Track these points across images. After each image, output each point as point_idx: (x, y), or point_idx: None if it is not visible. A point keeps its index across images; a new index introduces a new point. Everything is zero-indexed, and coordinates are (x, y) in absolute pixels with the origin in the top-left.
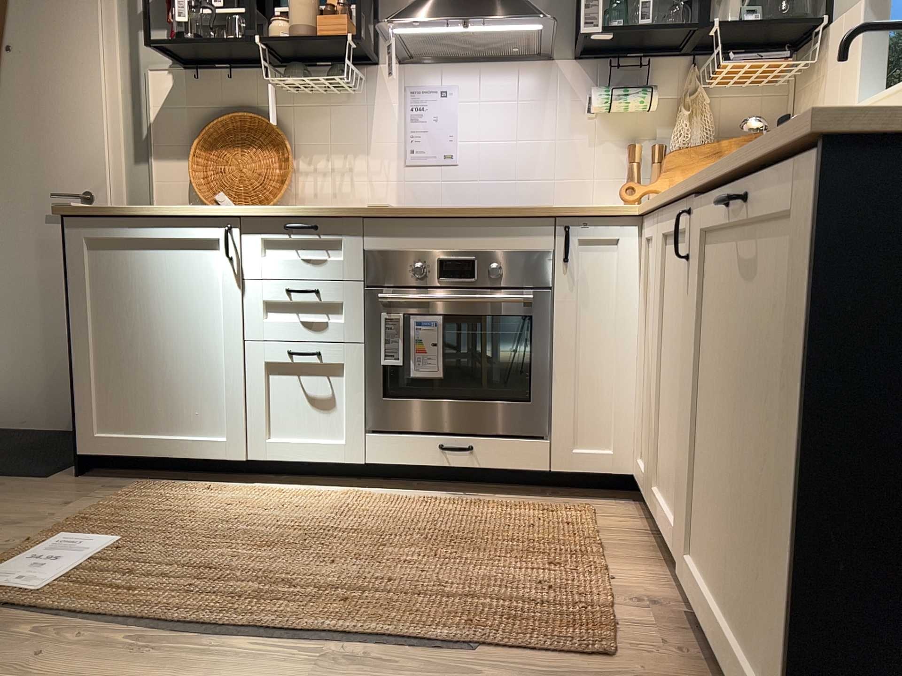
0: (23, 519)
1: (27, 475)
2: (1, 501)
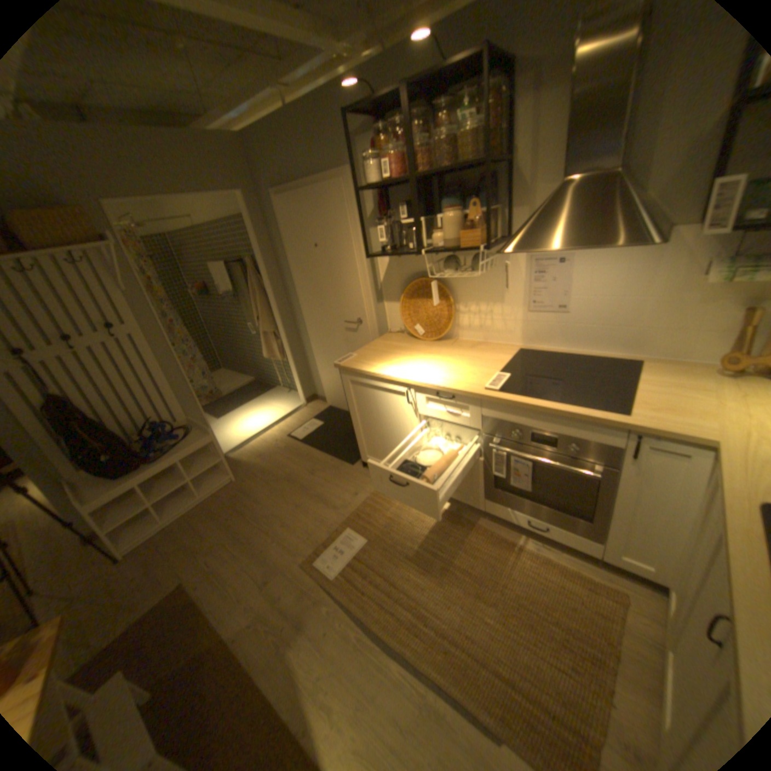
0: (339, 501)
1: (347, 460)
2: (335, 482)
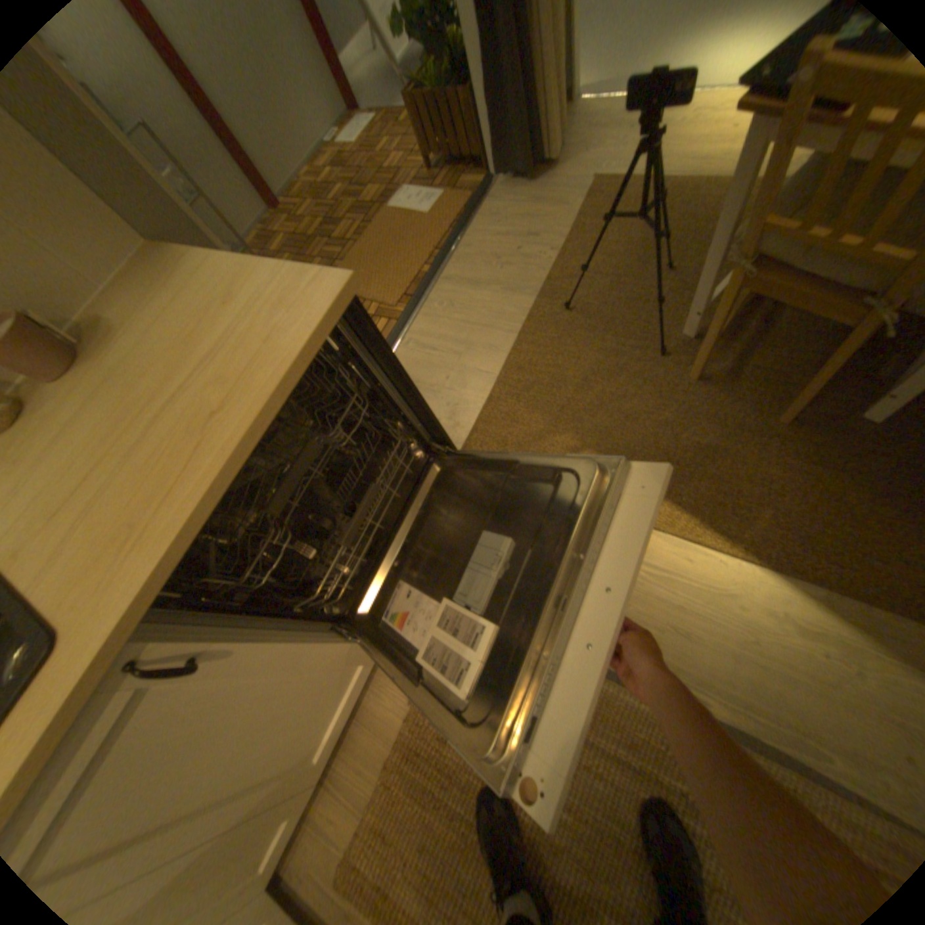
0: None
1: None
2: None
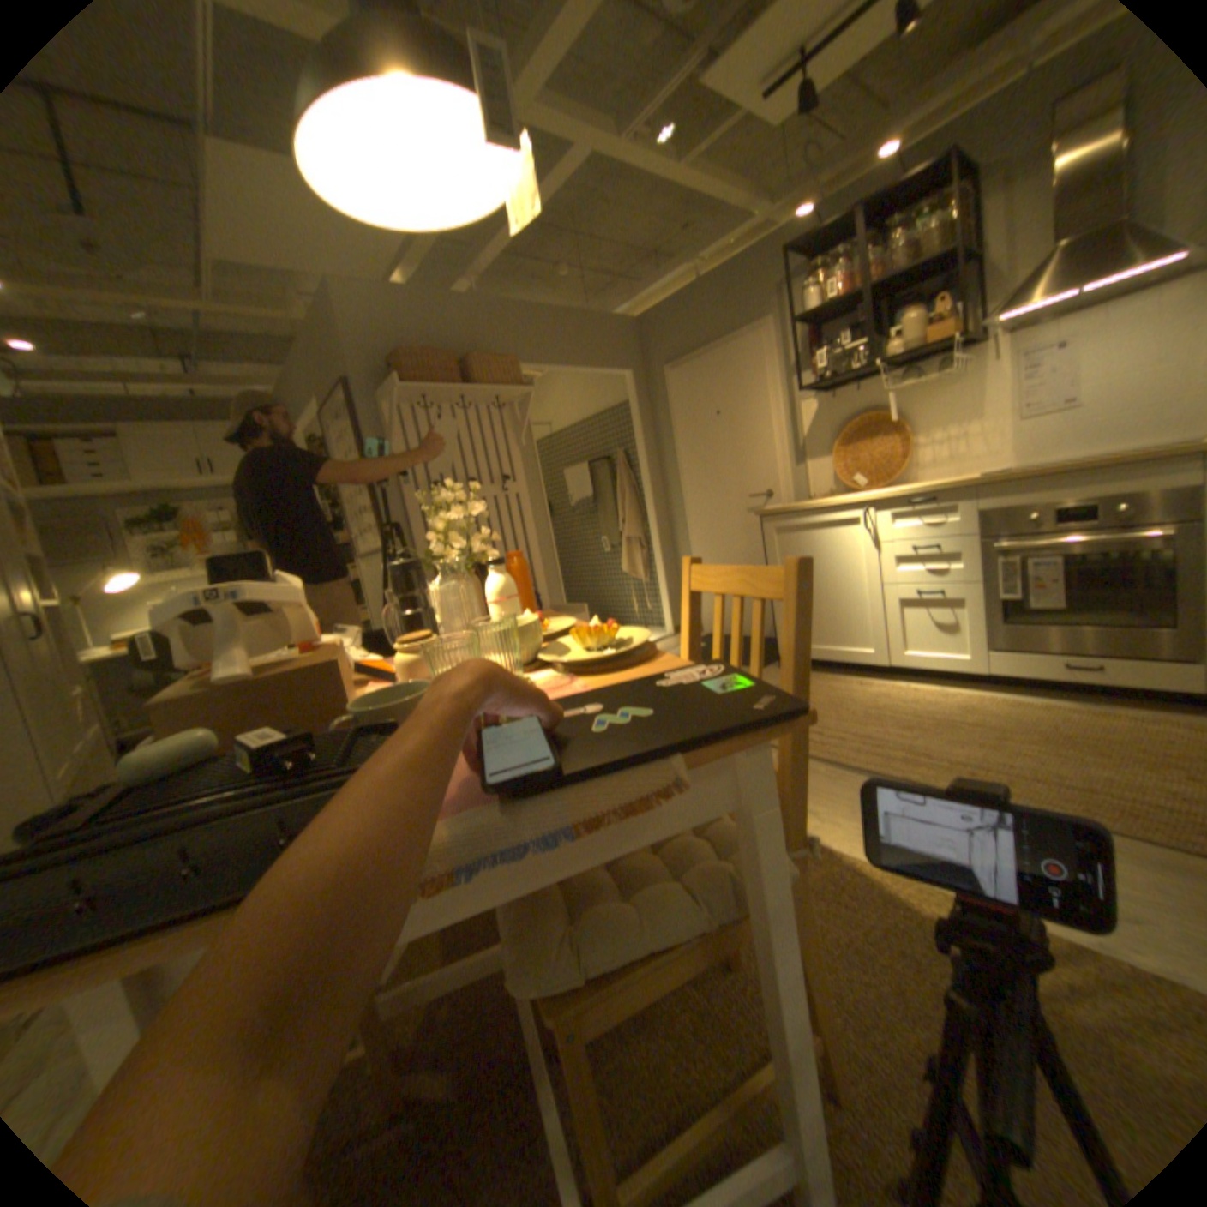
0: None
1: None
2: None
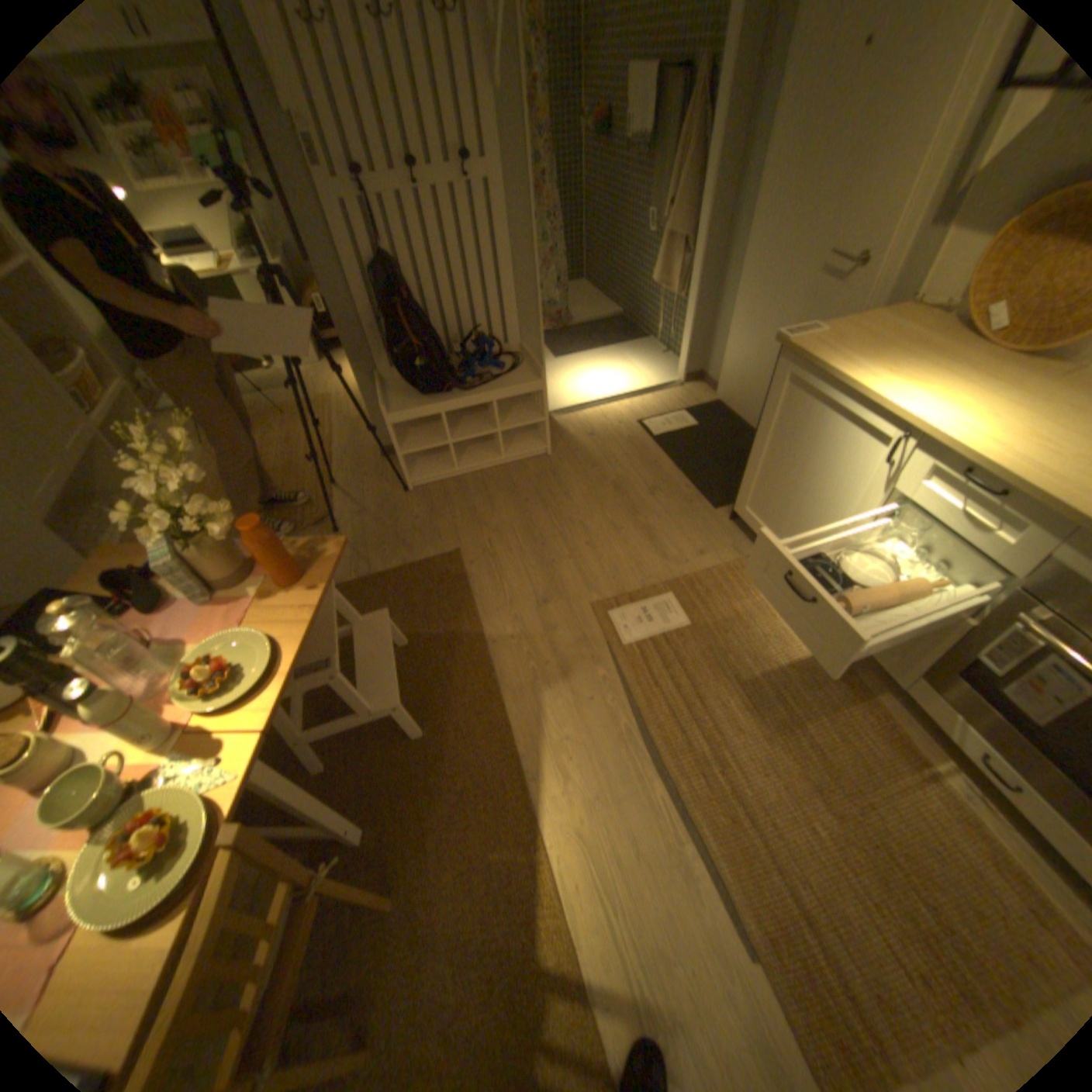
0: (675, 551)
1: (710, 497)
2: (680, 521)
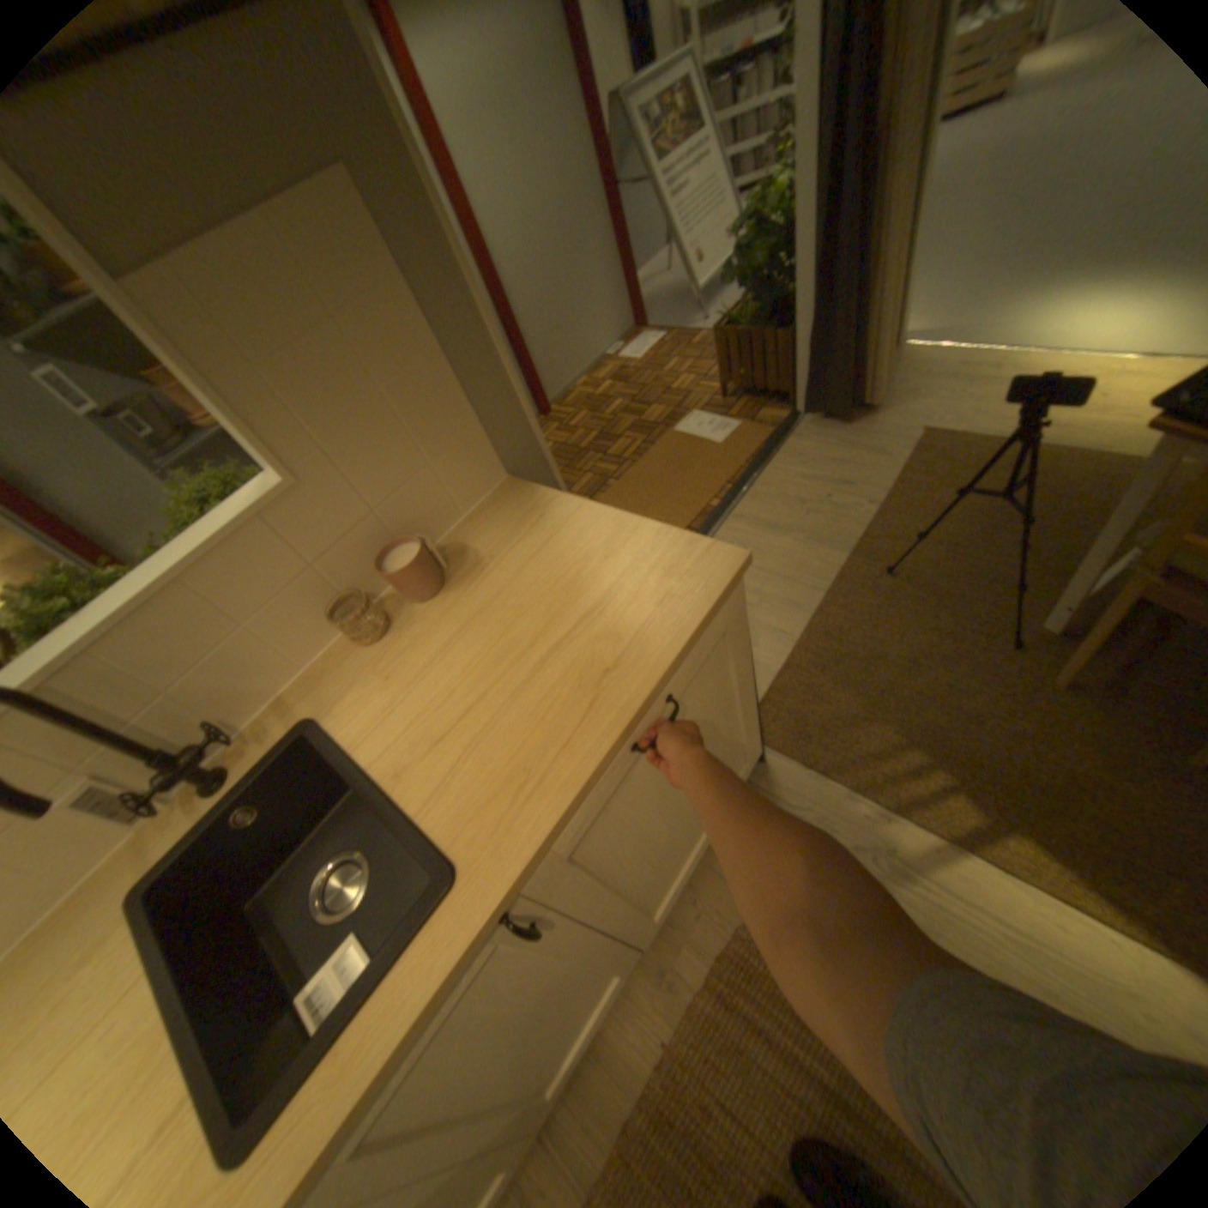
0: None
1: None
2: None
